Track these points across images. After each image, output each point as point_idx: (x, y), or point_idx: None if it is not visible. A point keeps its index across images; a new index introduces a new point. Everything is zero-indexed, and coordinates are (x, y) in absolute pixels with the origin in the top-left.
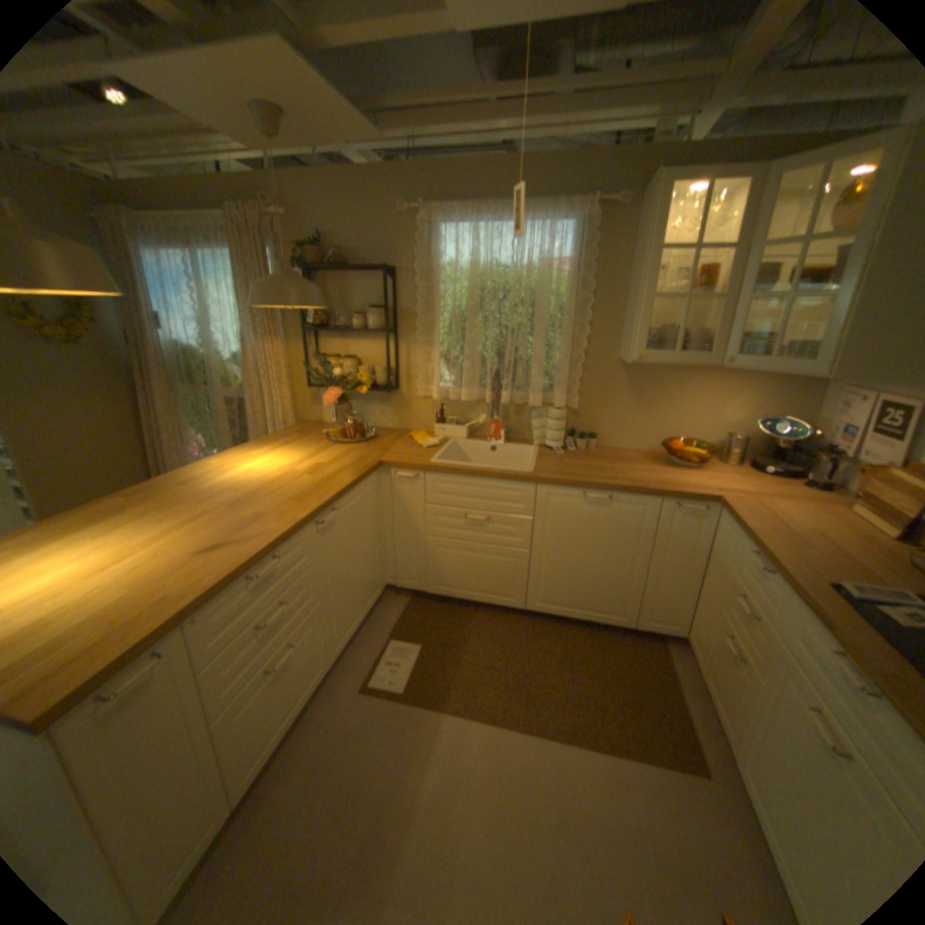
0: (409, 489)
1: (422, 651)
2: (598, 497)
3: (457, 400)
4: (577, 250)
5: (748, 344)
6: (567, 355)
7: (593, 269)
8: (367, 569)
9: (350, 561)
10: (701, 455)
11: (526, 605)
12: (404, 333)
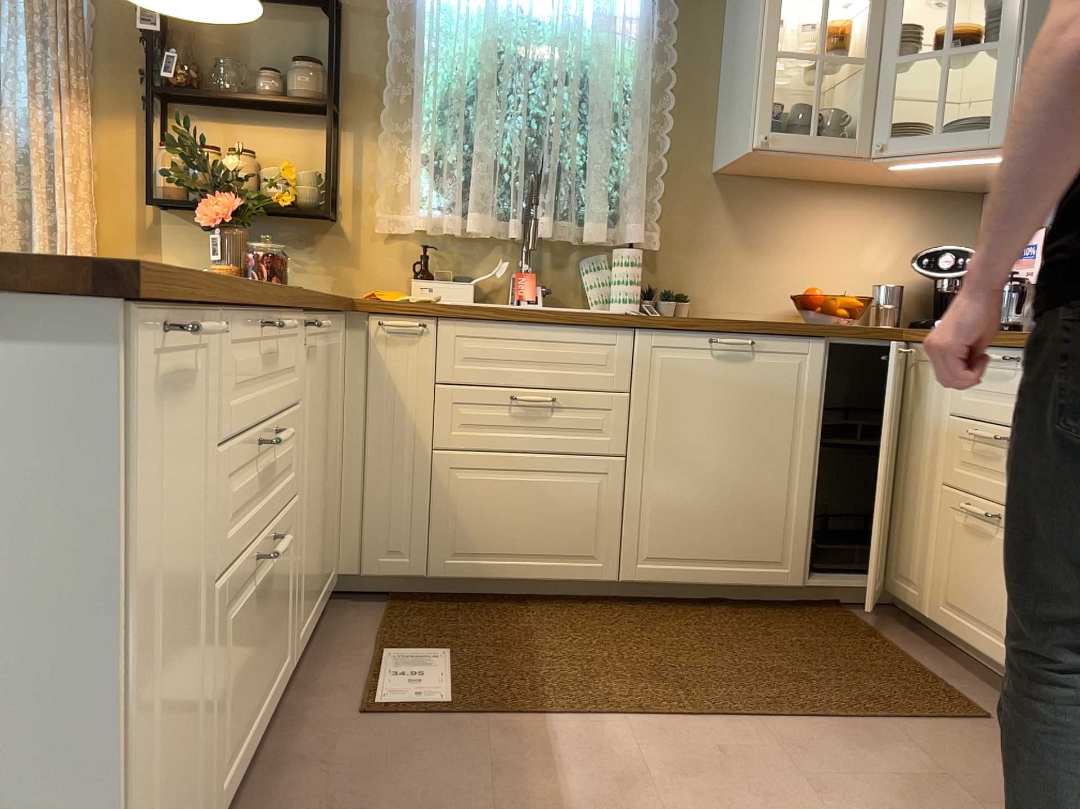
0: (403, 355)
1: (453, 656)
2: (736, 341)
3: (451, 241)
4: (651, 3)
5: (893, 138)
6: (641, 161)
7: (673, 36)
8: (328, 504)
9: (318, 460)
10: (853, 302)
11: (620, 573)
12: (354, 119)
